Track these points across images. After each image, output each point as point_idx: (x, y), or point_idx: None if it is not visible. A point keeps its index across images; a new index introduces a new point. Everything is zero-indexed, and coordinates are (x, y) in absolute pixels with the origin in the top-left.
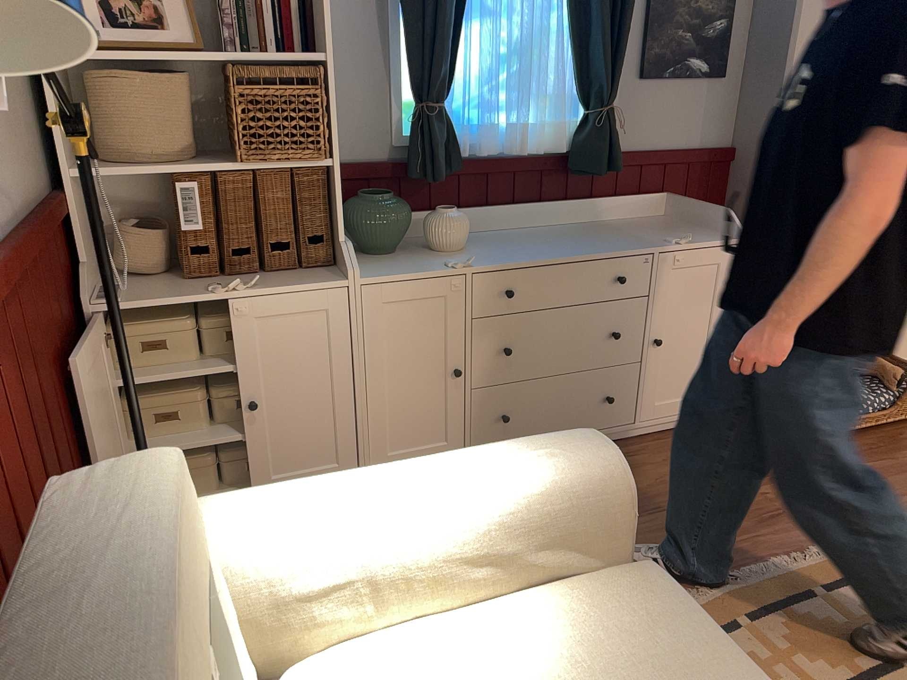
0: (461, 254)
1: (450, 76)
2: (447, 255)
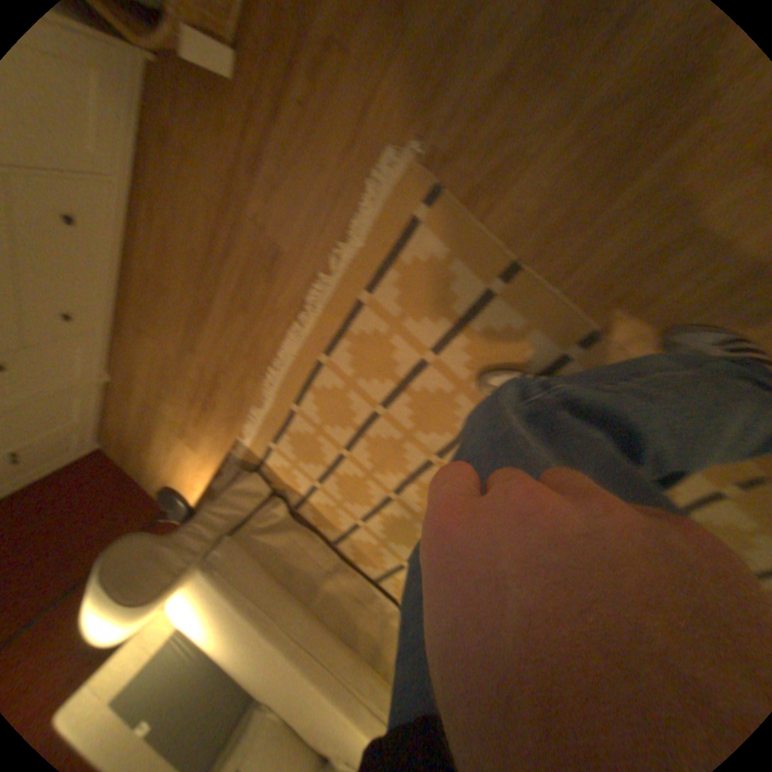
0: None
1: None
2: None
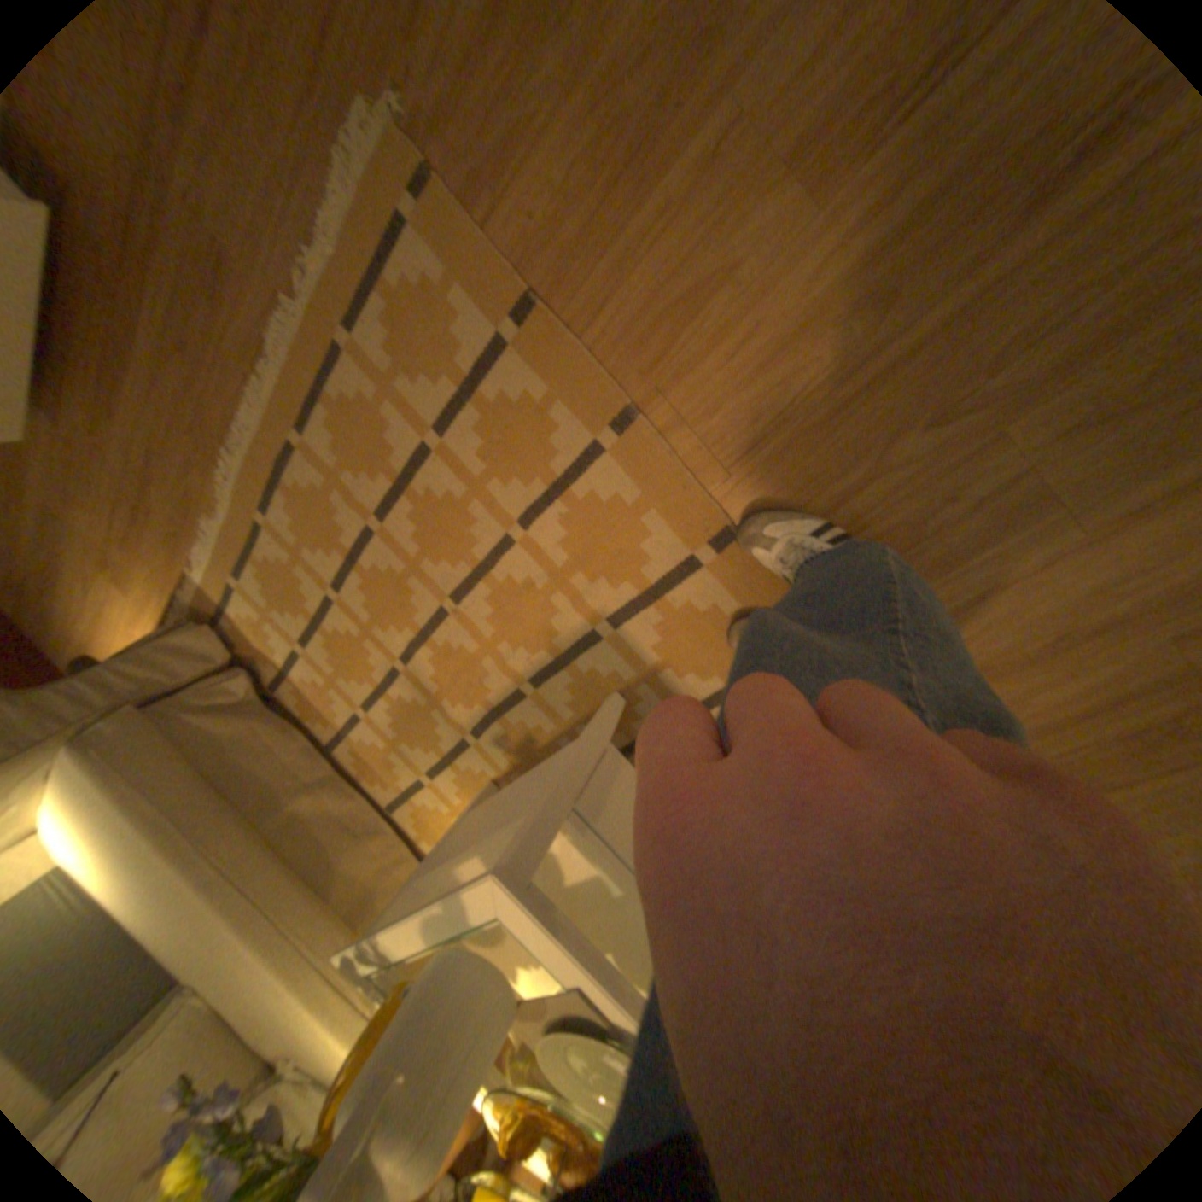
0: None
1: None
2: None
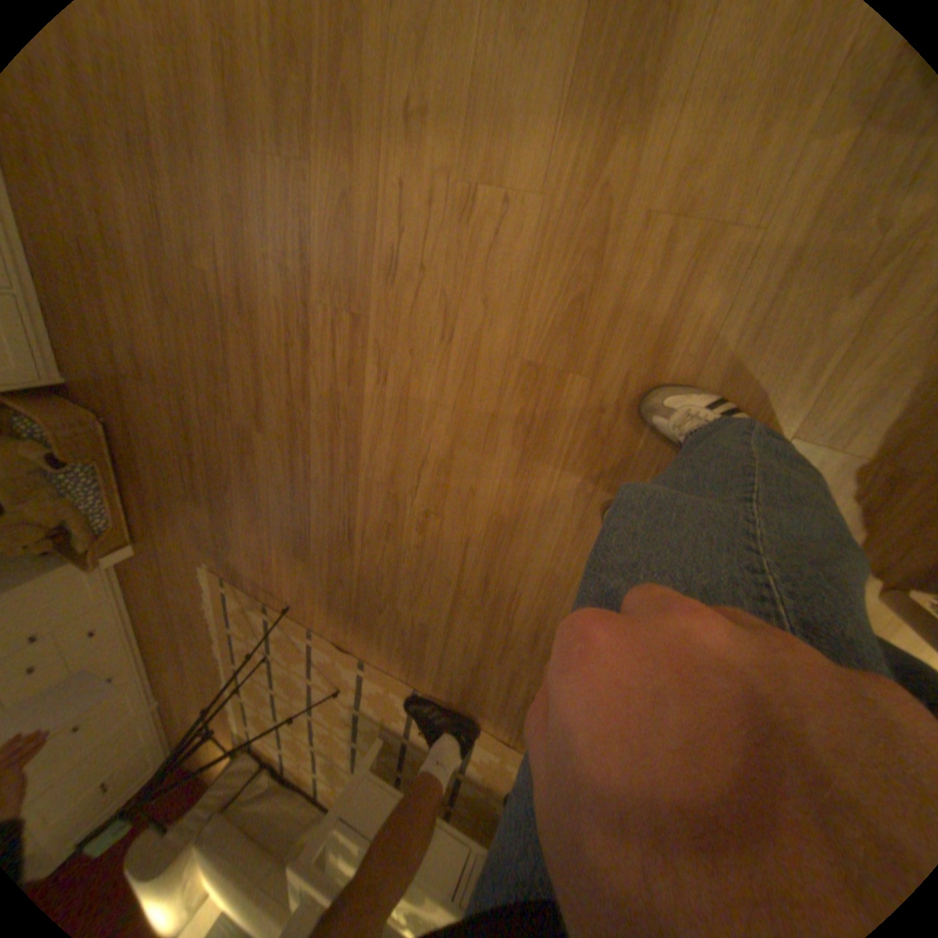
0: None
1: None
2: None
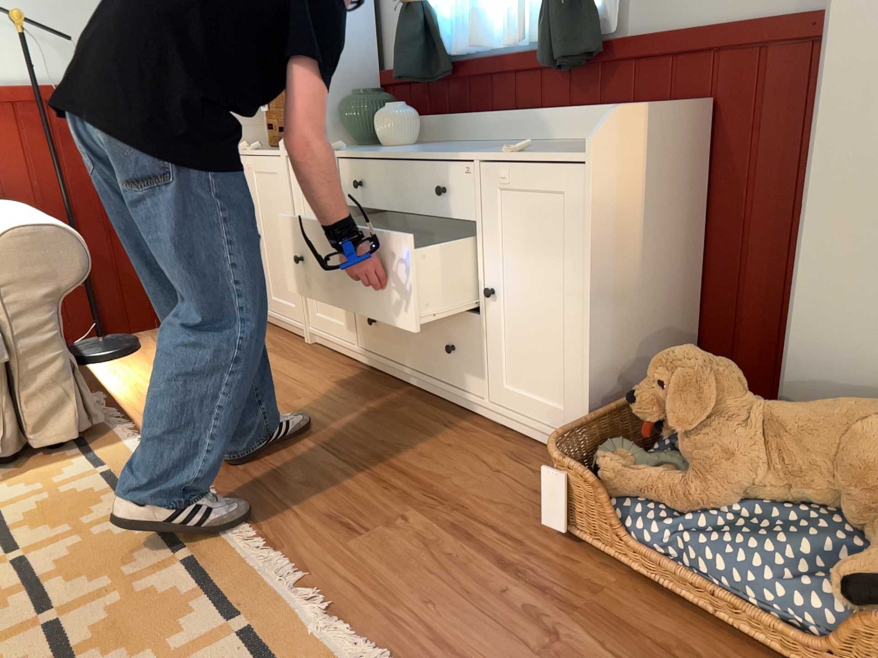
0: (378, 148)
1: None
2: (369, 148)
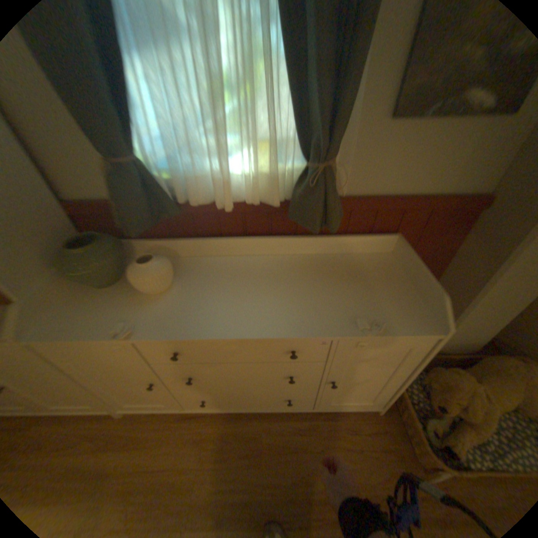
0: (154, 302)
1: (128, 126)
2: (141, 302)
